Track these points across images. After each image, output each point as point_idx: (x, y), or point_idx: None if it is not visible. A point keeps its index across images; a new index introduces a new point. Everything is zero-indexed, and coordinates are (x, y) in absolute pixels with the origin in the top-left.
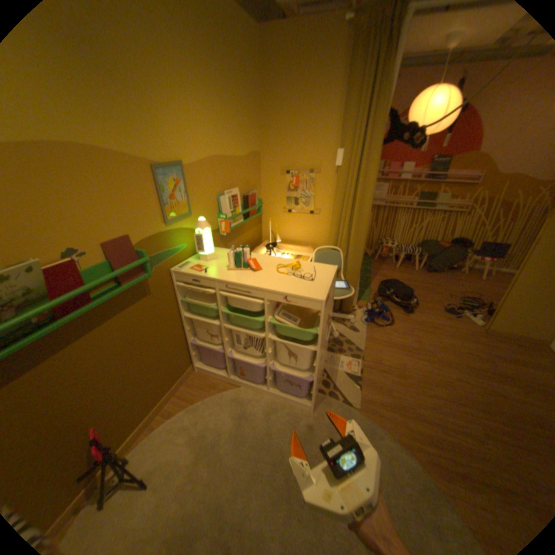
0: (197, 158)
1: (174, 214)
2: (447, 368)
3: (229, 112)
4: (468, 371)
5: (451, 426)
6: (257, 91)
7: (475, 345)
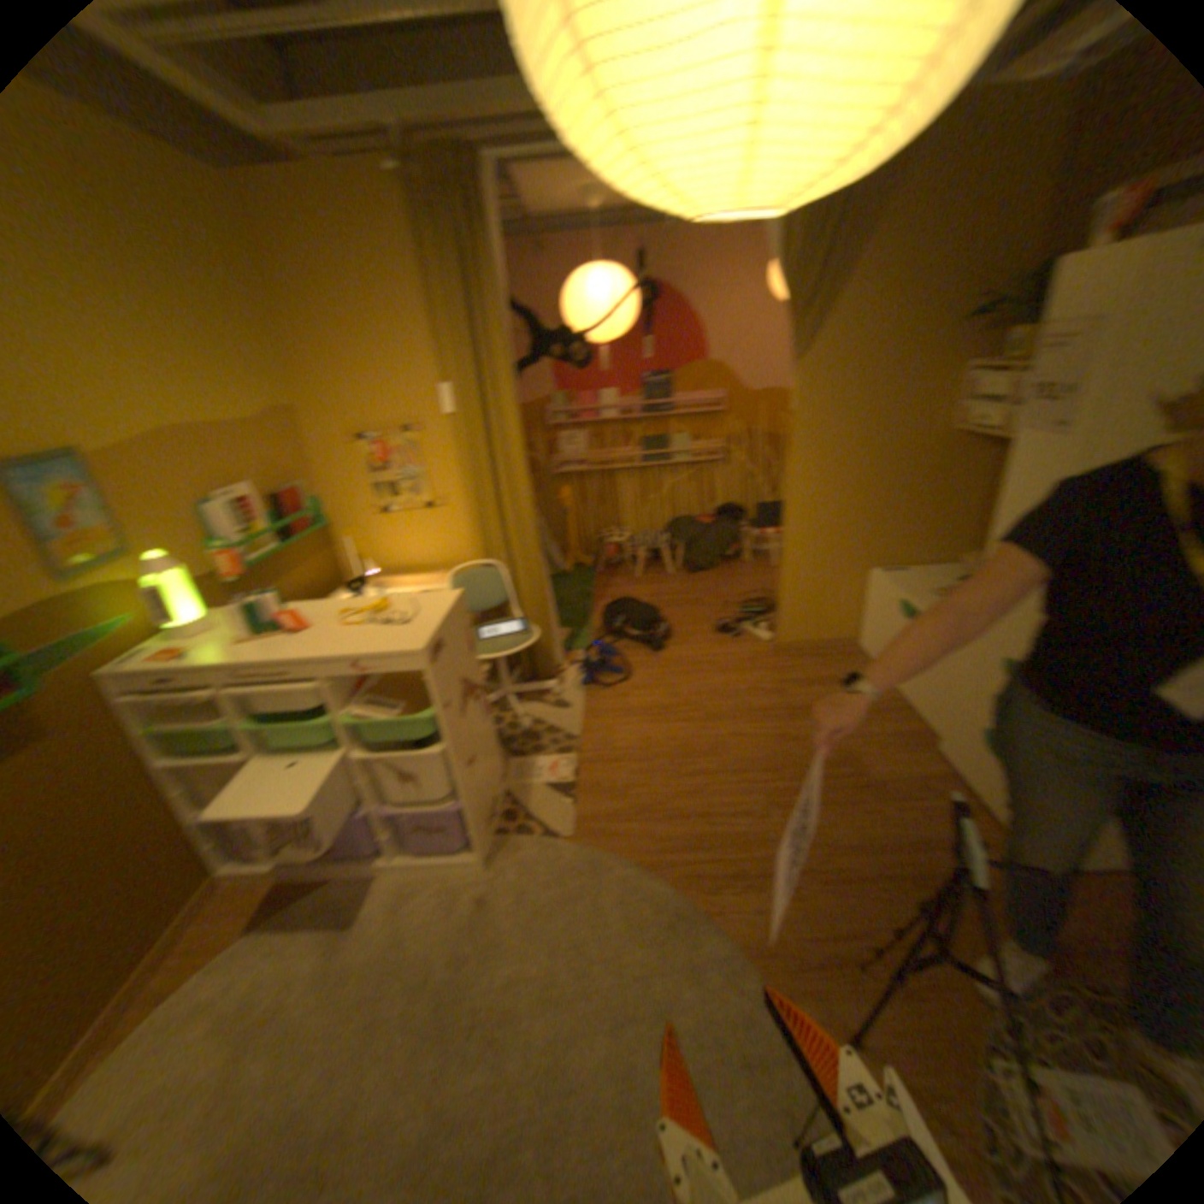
0: (126, 437)
1: (87, 556)
2: (716, 723)
3: (192, 339)
4: (747, 718)
5: (720, 811)
6: (257, 294)
7: (760, 674)
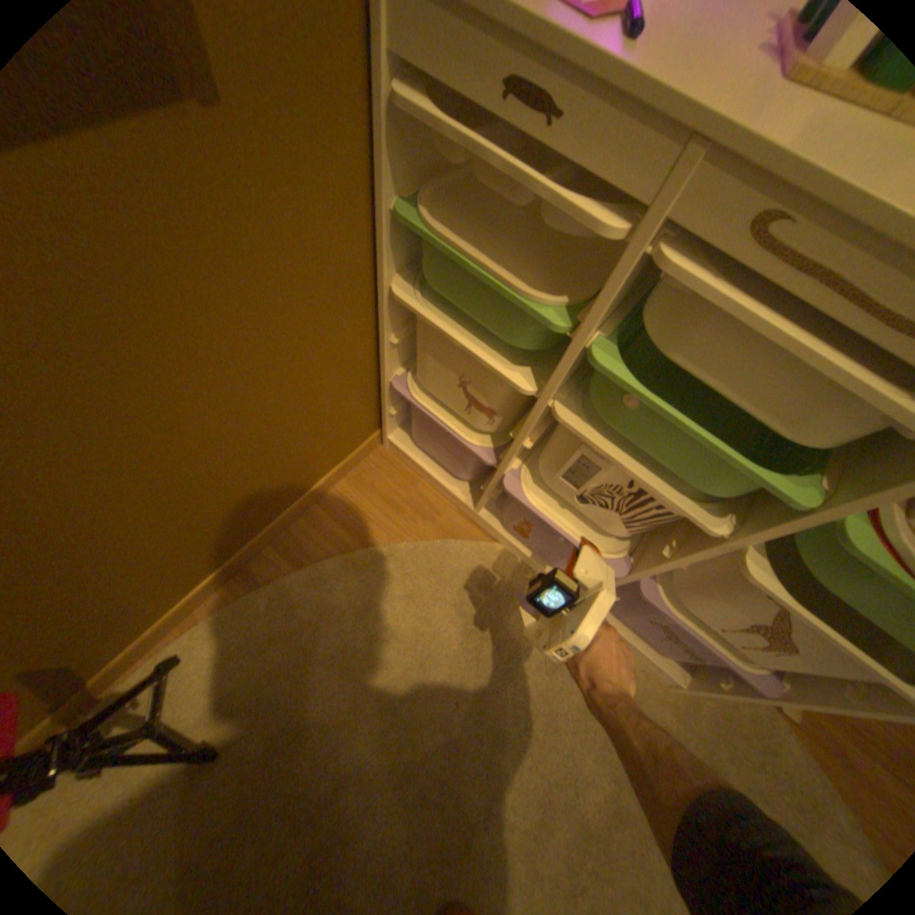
0: None
1: None
2: None
3: None
4: None
5: None
6: None
7: None
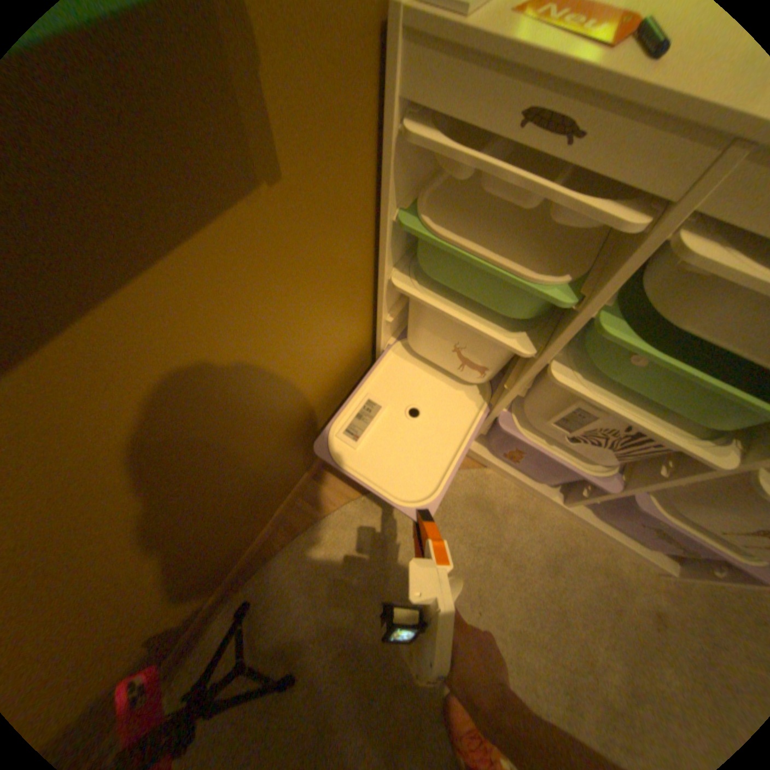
0: None
1: None
2: None
3: None
4: None
5: None
6: None
7: None
